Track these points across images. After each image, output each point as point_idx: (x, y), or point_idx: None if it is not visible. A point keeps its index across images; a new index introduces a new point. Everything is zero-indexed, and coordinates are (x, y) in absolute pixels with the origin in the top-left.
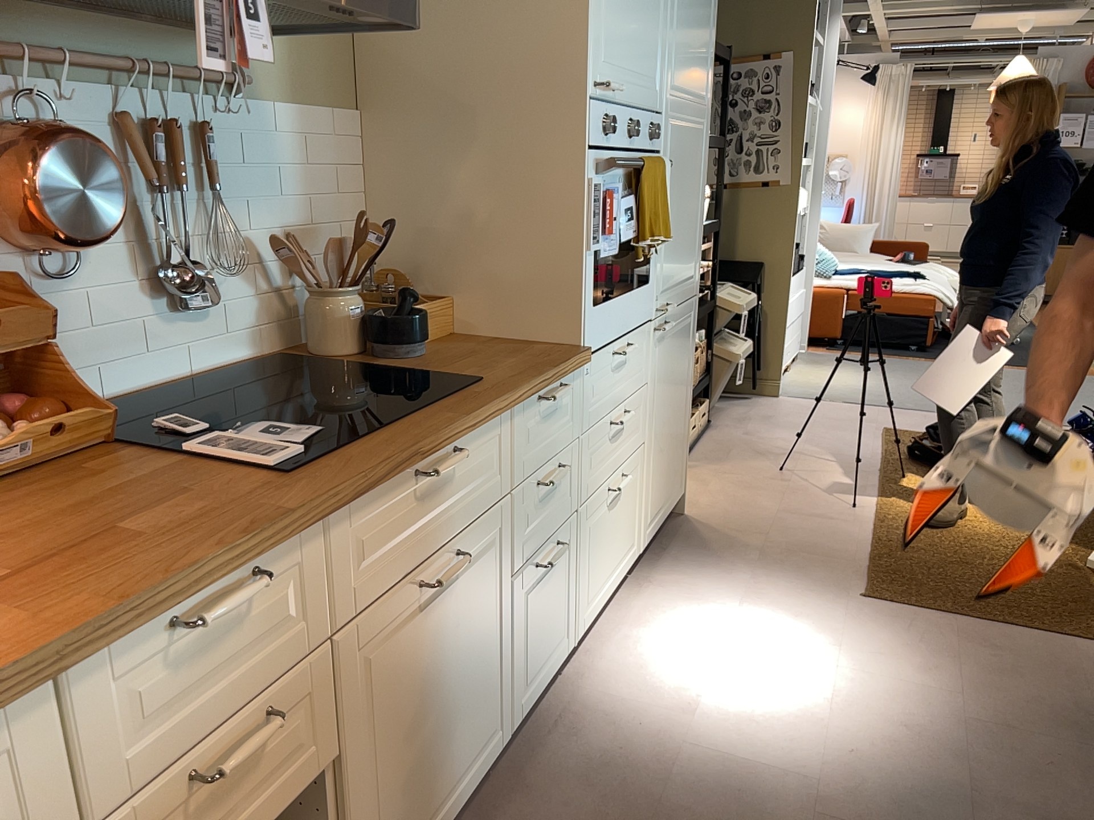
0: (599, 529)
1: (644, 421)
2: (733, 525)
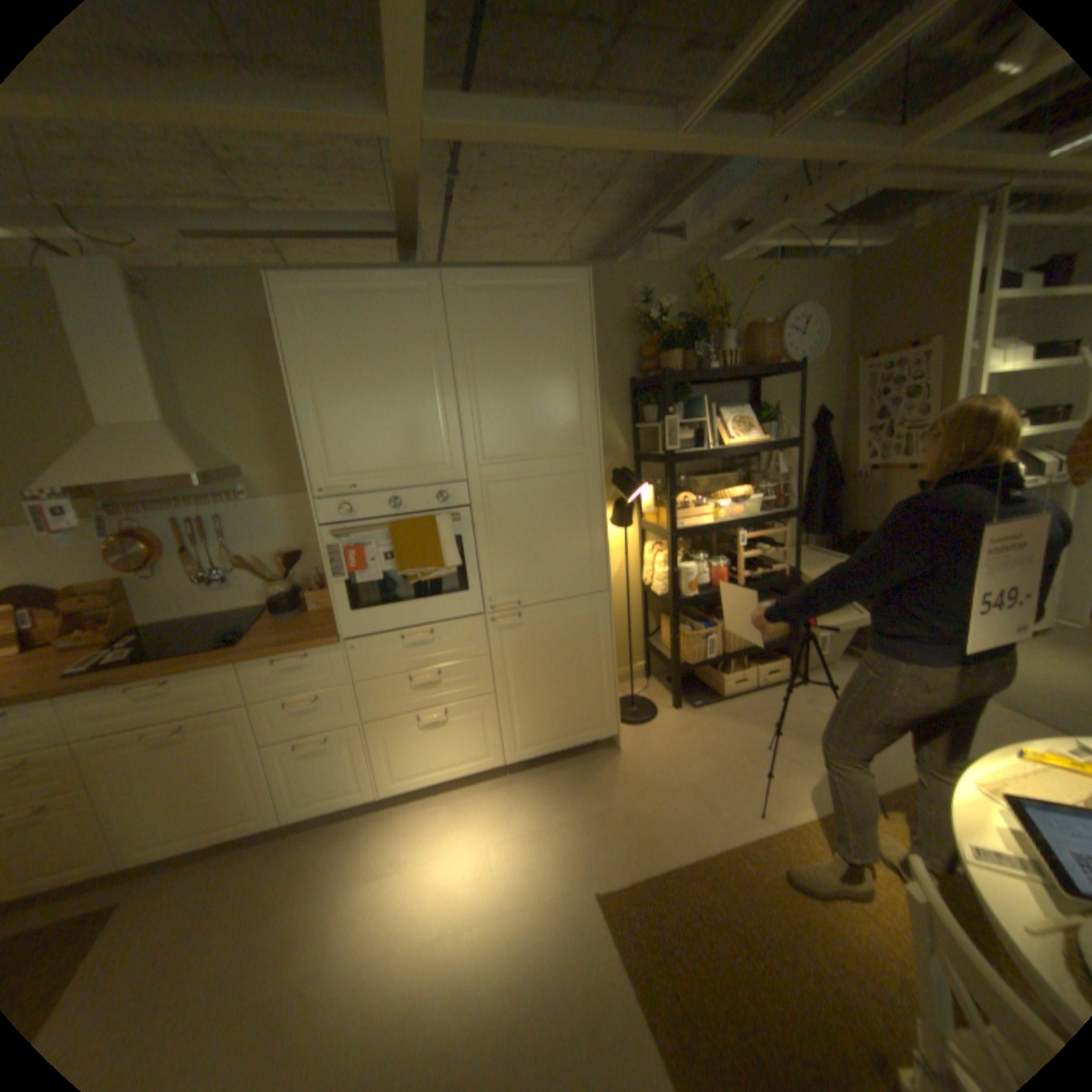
0: (401, 739)
1: (485, 679)
2: (632, 778)
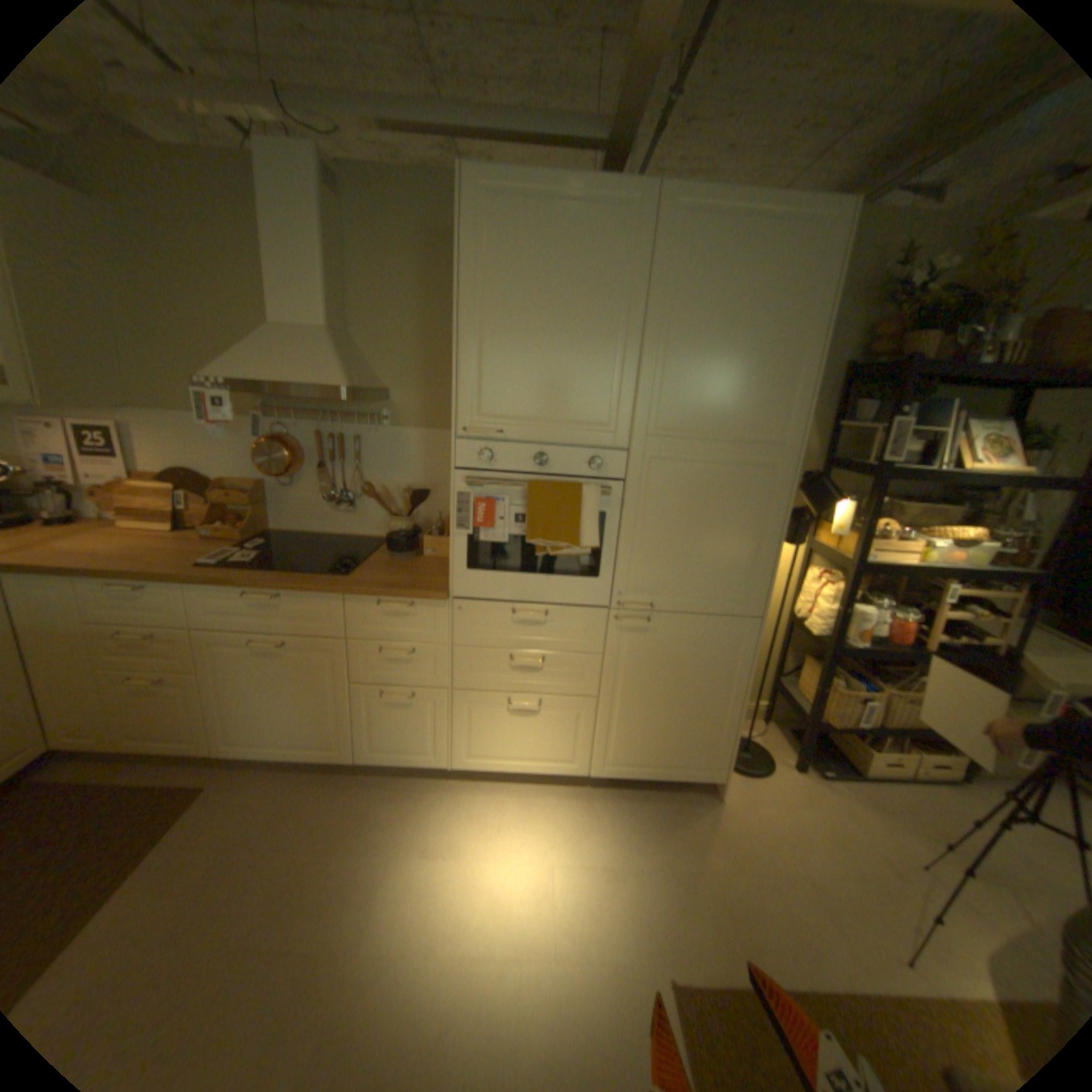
0: (488, 717)
1: (591, 681)
2: (735, 844)
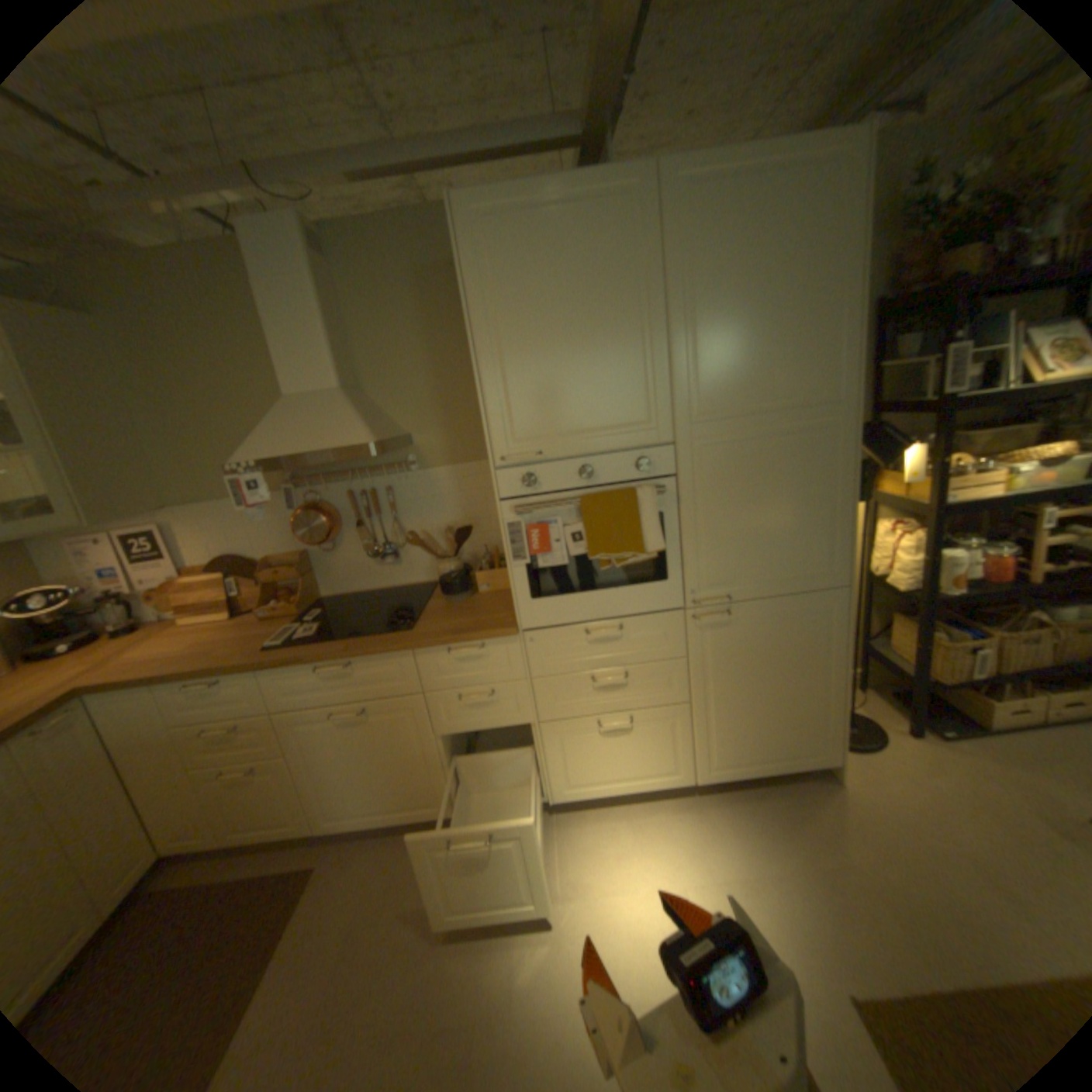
0: (581, 744)
1: (681, 687)
2: (871, 829)
